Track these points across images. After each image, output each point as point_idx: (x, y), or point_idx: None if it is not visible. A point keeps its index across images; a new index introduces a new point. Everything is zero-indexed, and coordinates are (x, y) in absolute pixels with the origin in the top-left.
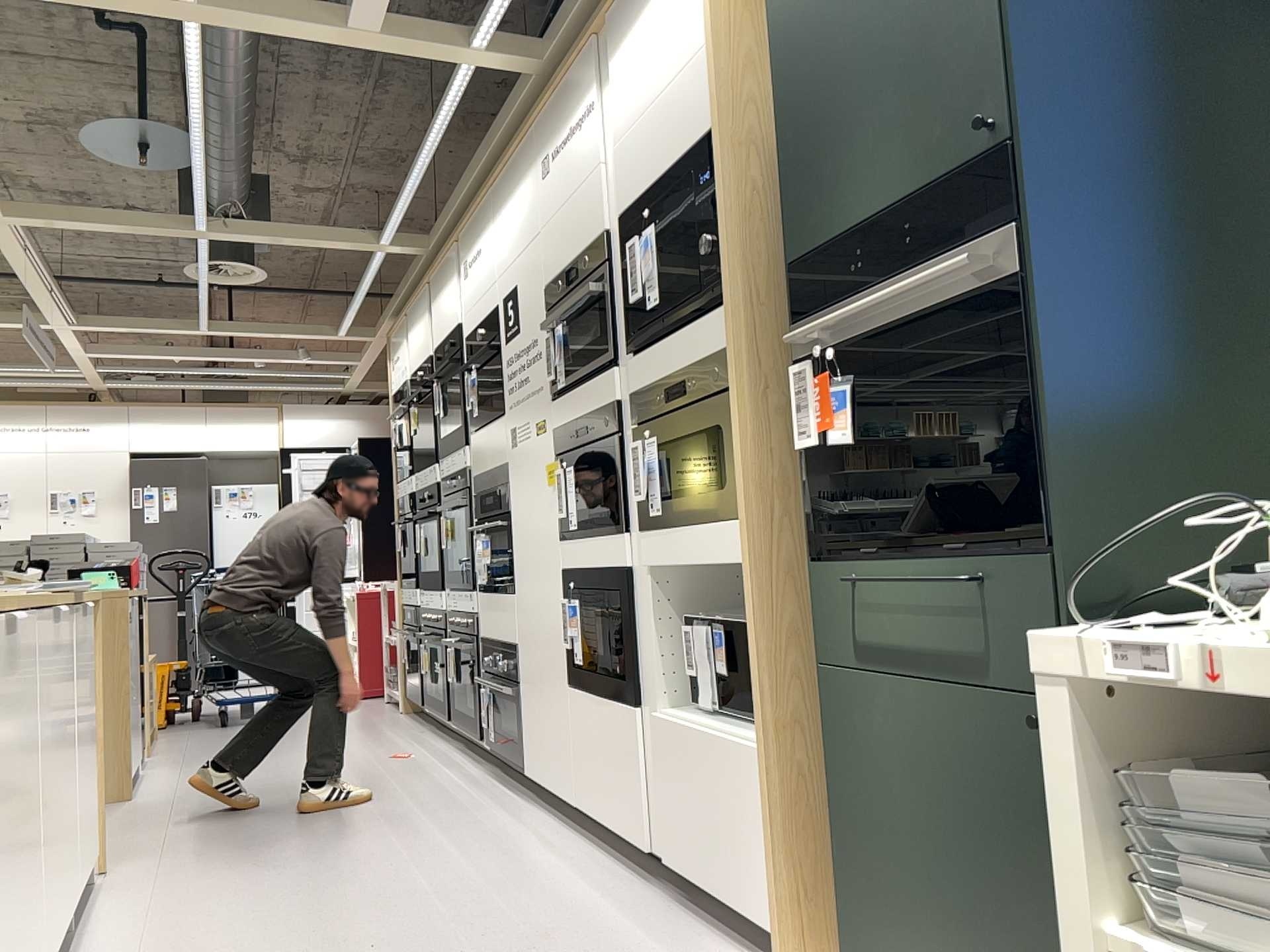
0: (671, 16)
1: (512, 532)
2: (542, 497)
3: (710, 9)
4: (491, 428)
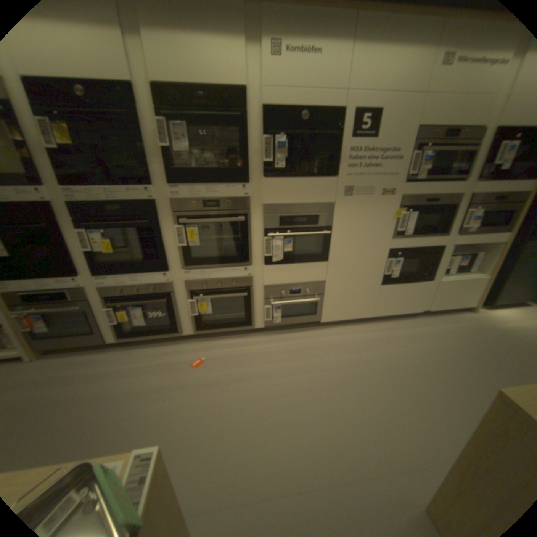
0: None
1: (333, 235)
2: (380, 221)
3: None
4: (314, 180)
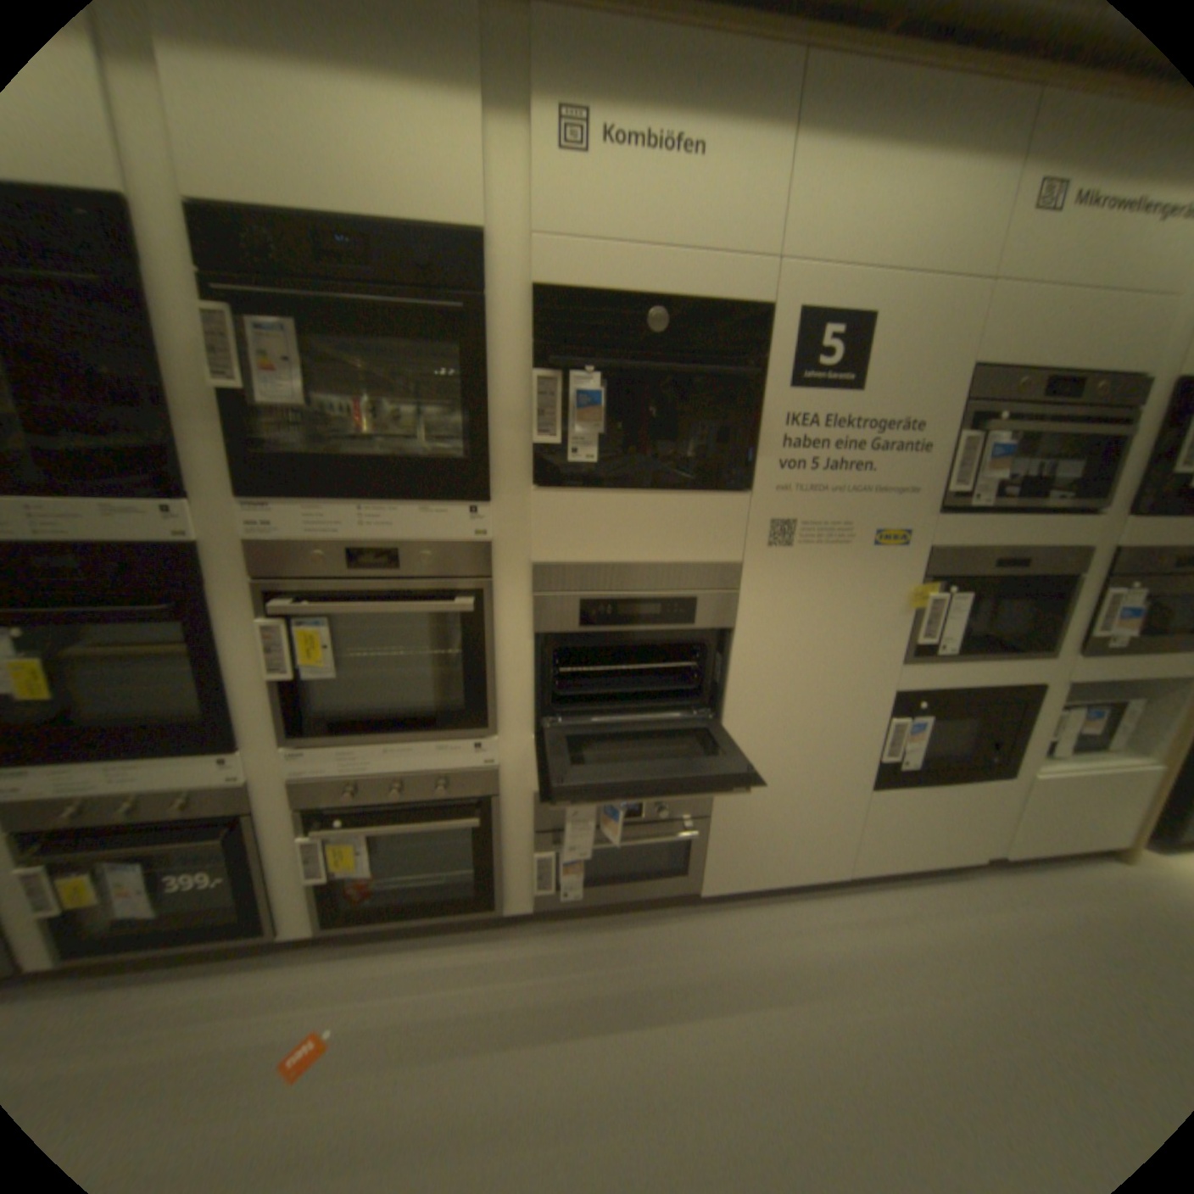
0: None
1: (736, 653)
2: (869, 618)
3: None
4: (682, 501)
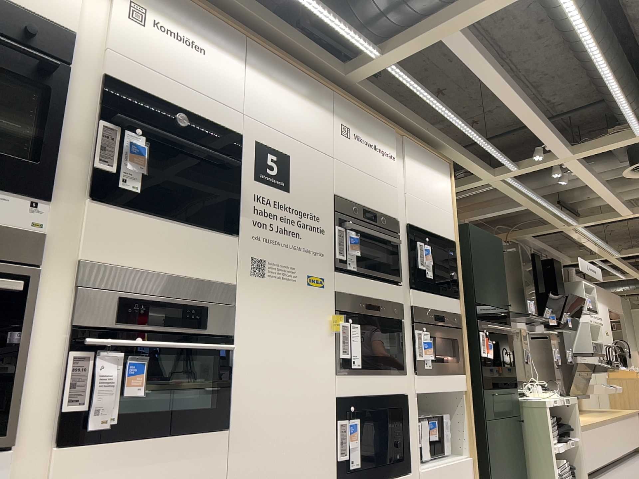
0: (437, 185)
1: (236, 359)
2: (312, 337)
3: (453, 205)
4: (197, 233)
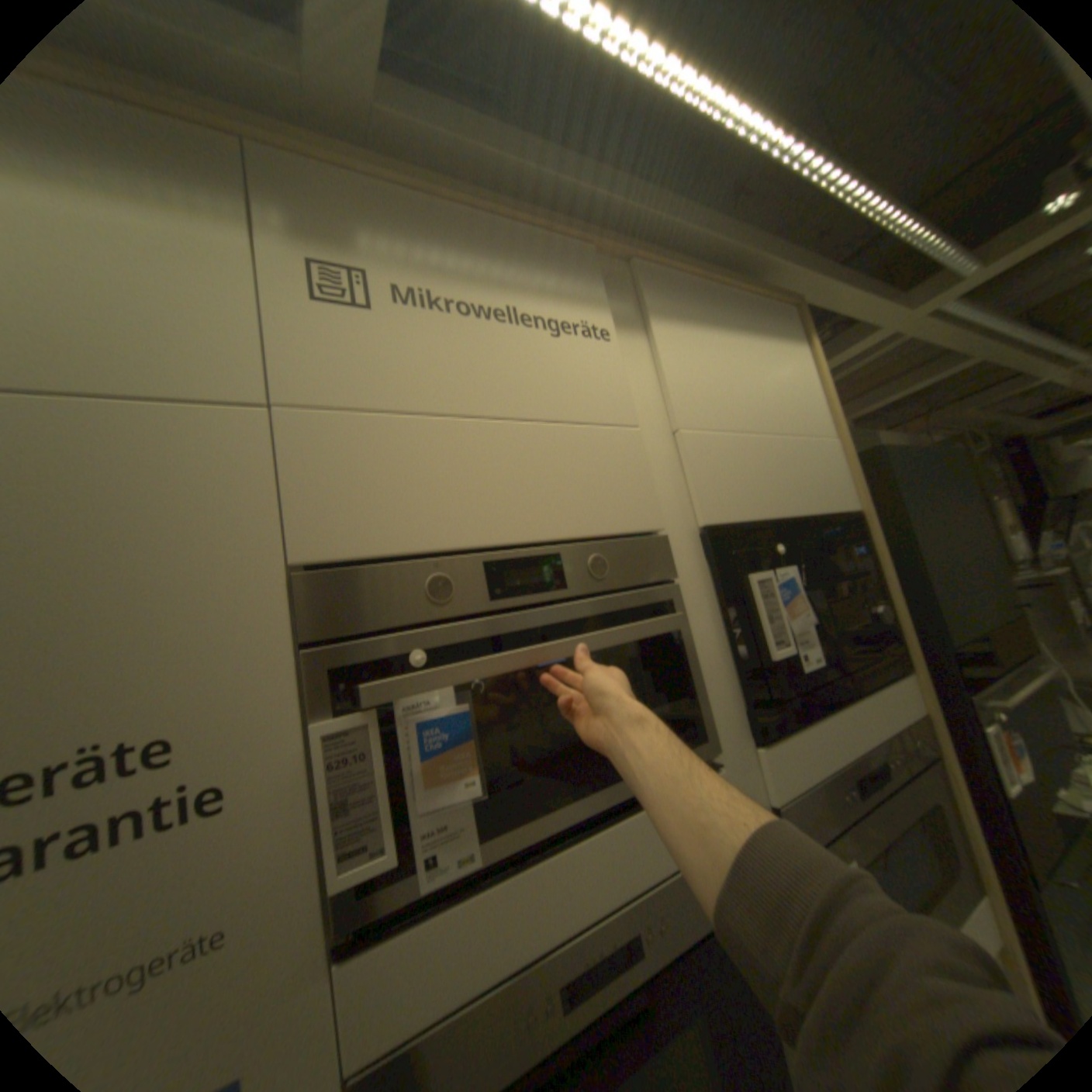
0: (777, 373)
1: None
2: None
3: (836, 414)
4: None
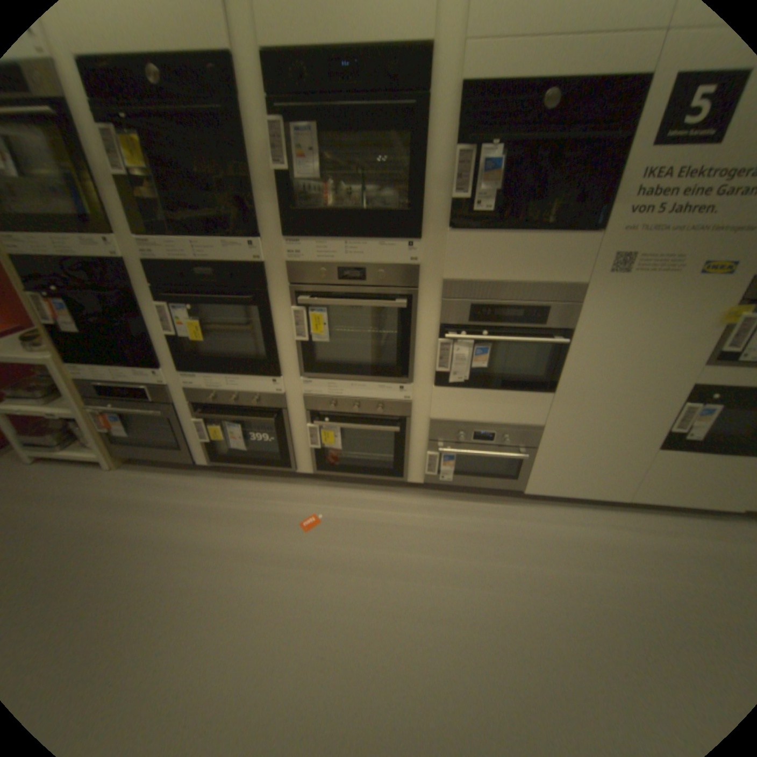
0: None
1: (573, 346)
2: (685, 328)
3: None
4: (551, 238)
